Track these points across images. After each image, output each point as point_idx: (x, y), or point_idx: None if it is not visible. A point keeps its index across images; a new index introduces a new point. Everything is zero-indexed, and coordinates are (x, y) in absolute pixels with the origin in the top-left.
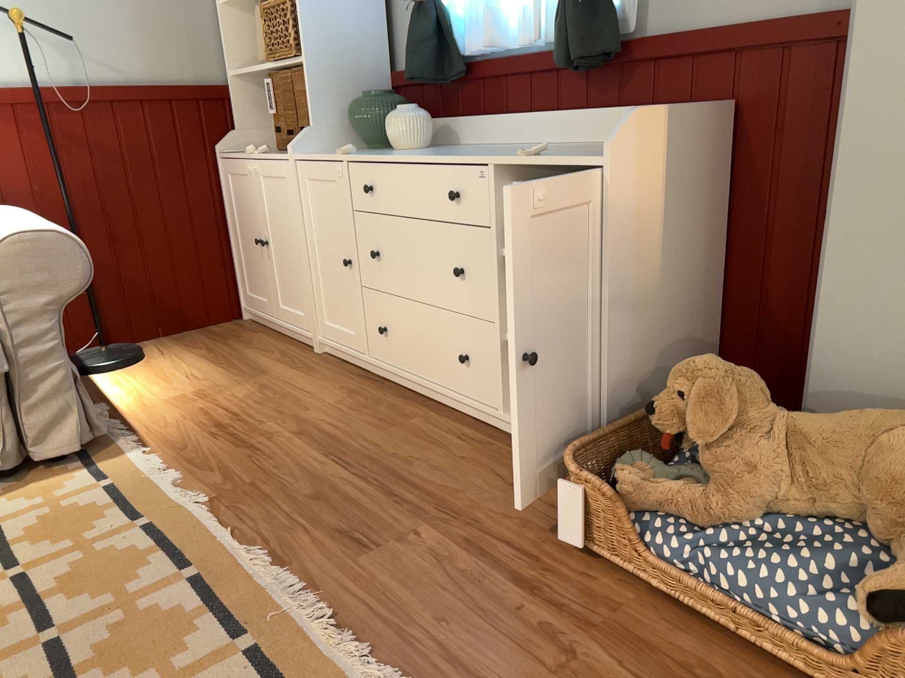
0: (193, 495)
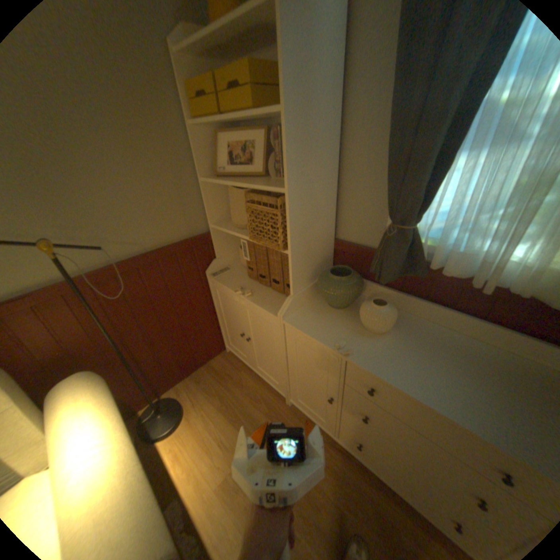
0: None
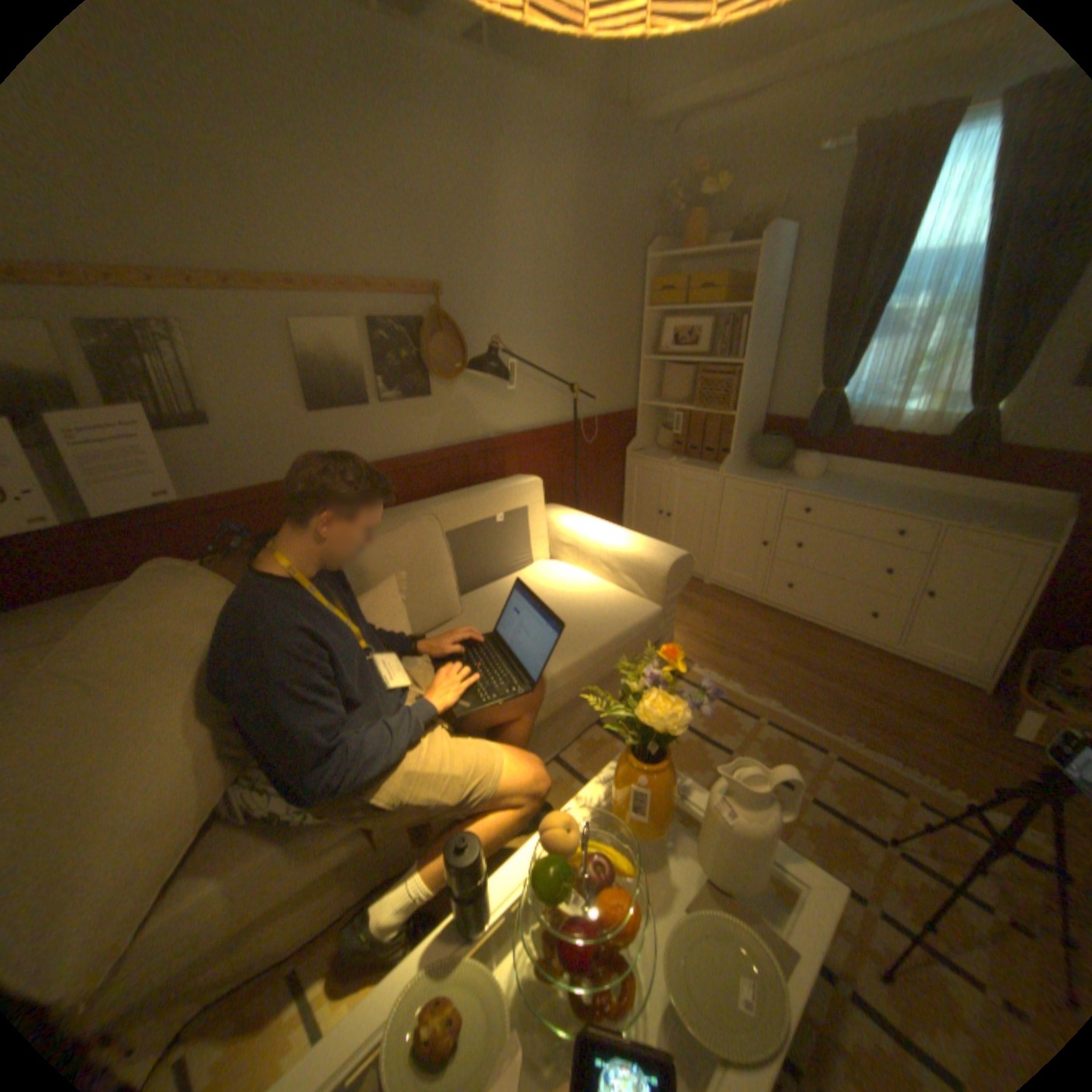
0: (768, 701)
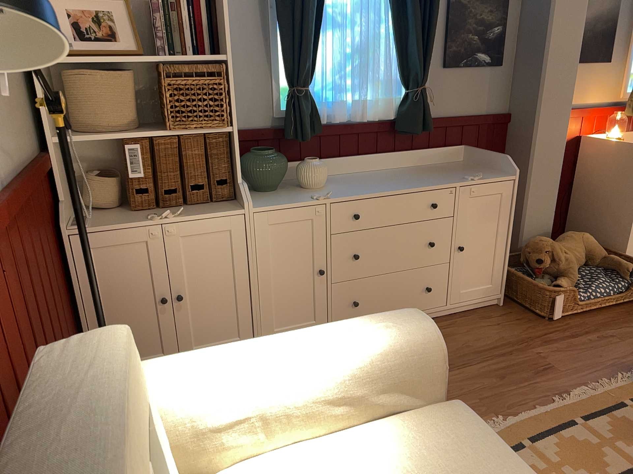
0: (492, 424)
